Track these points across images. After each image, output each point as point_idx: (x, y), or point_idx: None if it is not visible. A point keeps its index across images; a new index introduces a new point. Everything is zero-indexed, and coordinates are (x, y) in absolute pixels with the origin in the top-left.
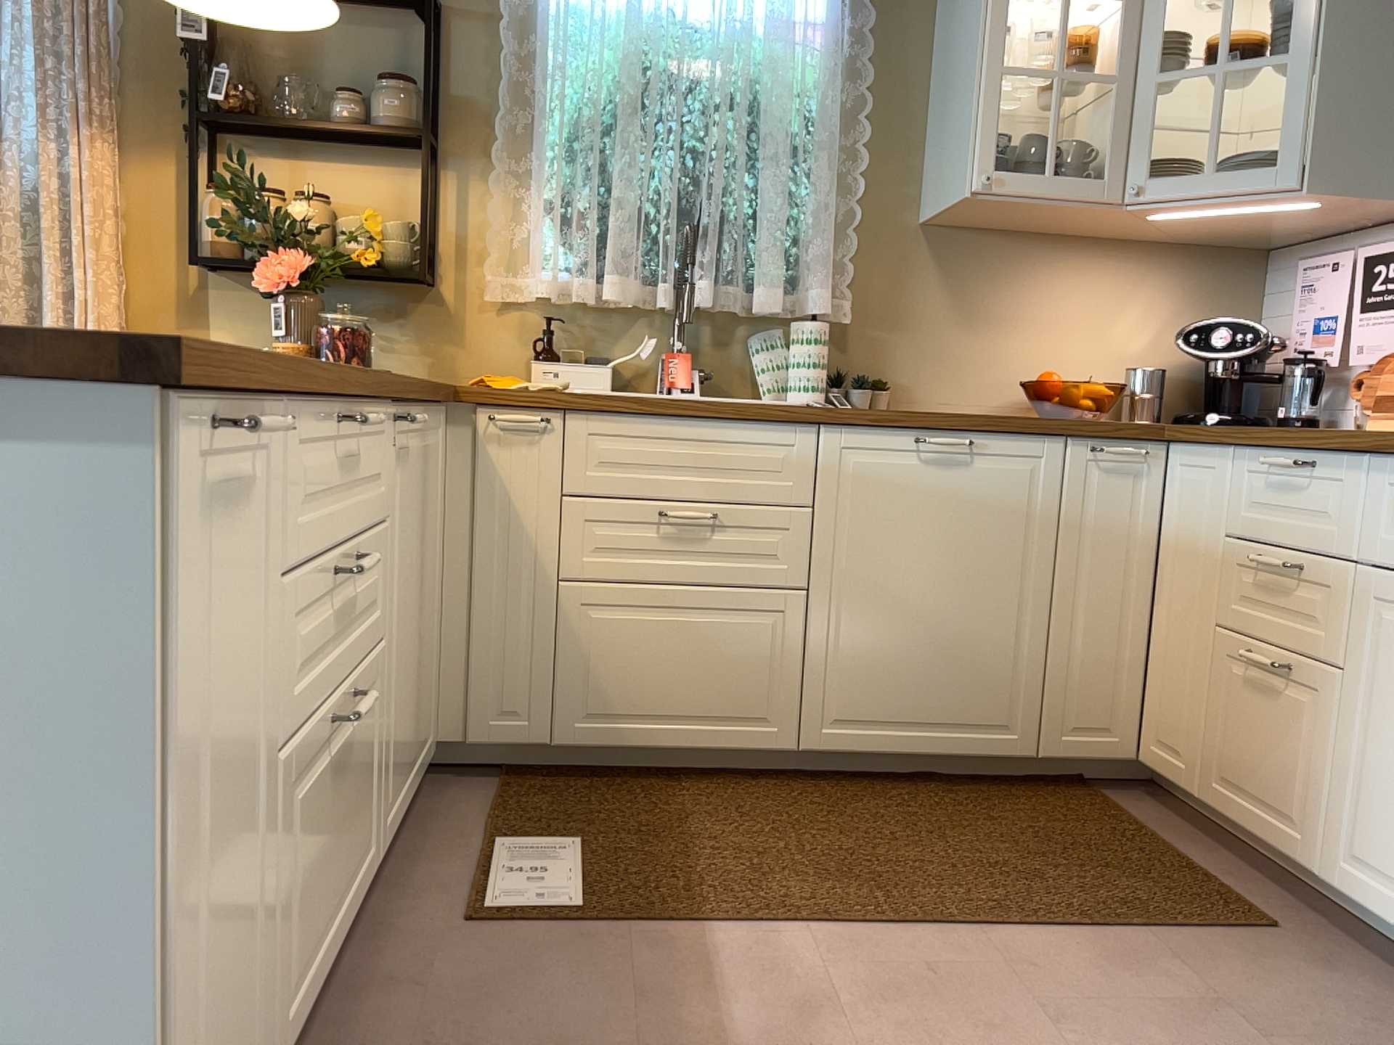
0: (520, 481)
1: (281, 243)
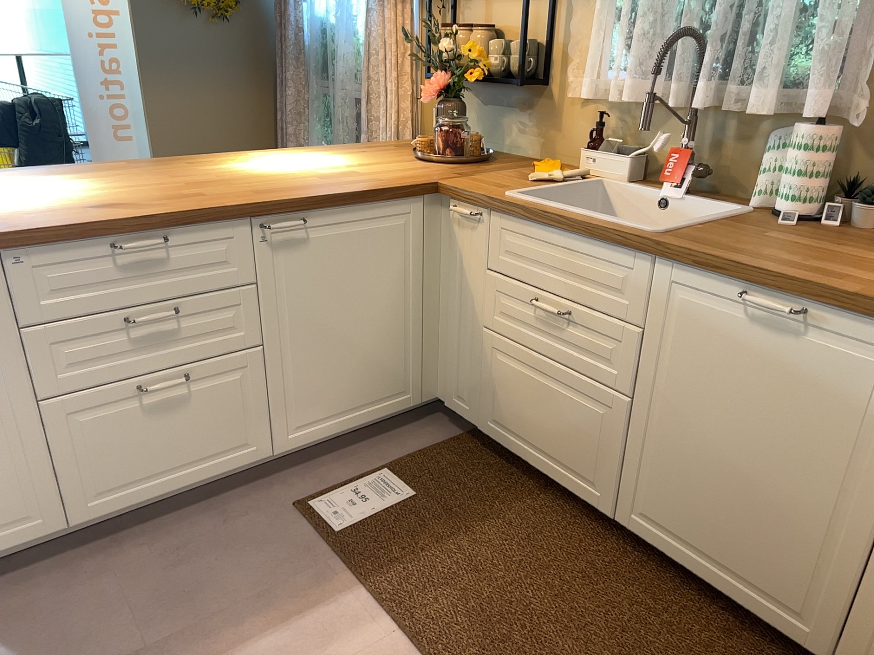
0: (468, 252)
1: (440, 67)
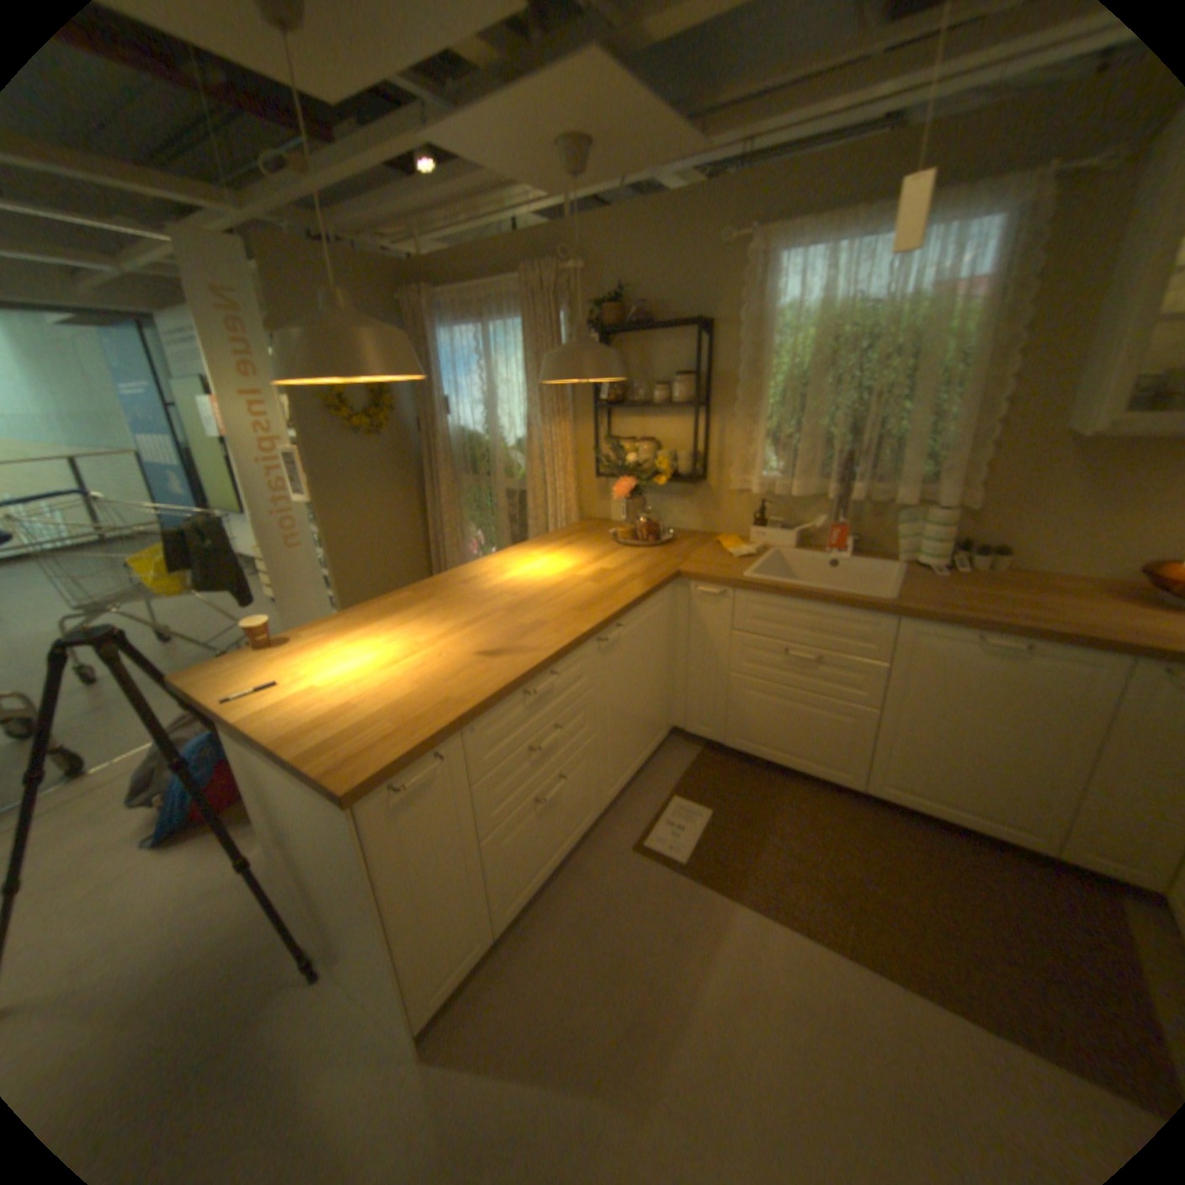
0: (711, 619)
1: (622, 472)
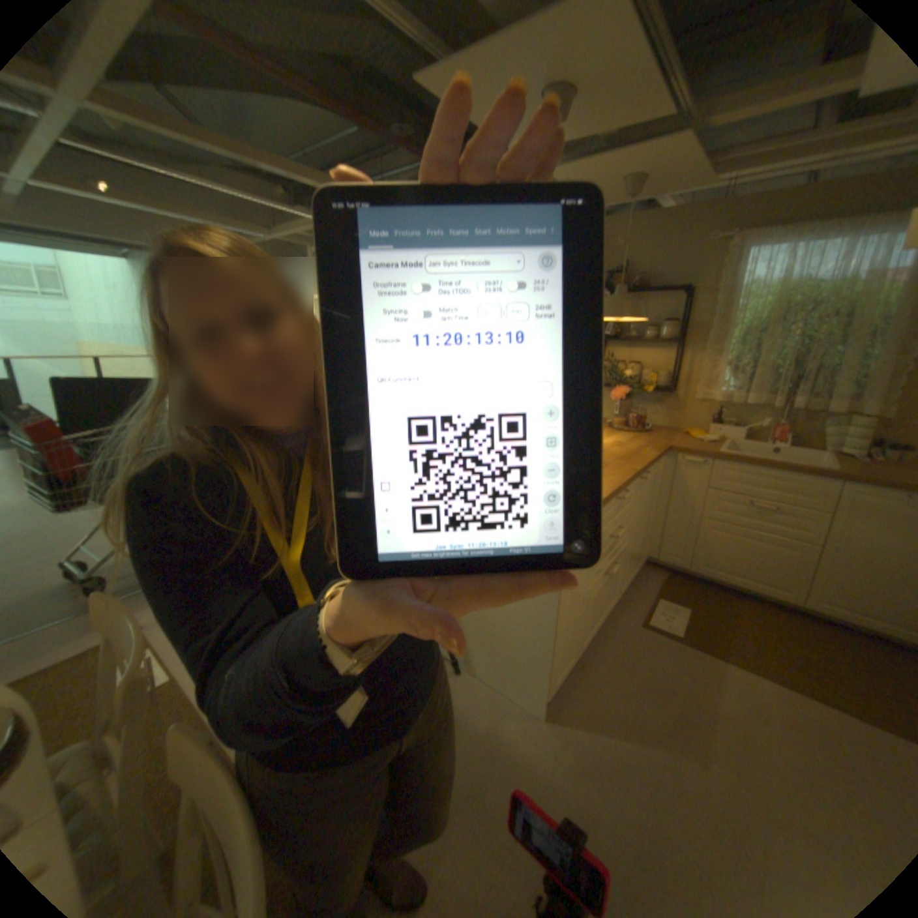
0: (692, 480)
1: (619, 382)
